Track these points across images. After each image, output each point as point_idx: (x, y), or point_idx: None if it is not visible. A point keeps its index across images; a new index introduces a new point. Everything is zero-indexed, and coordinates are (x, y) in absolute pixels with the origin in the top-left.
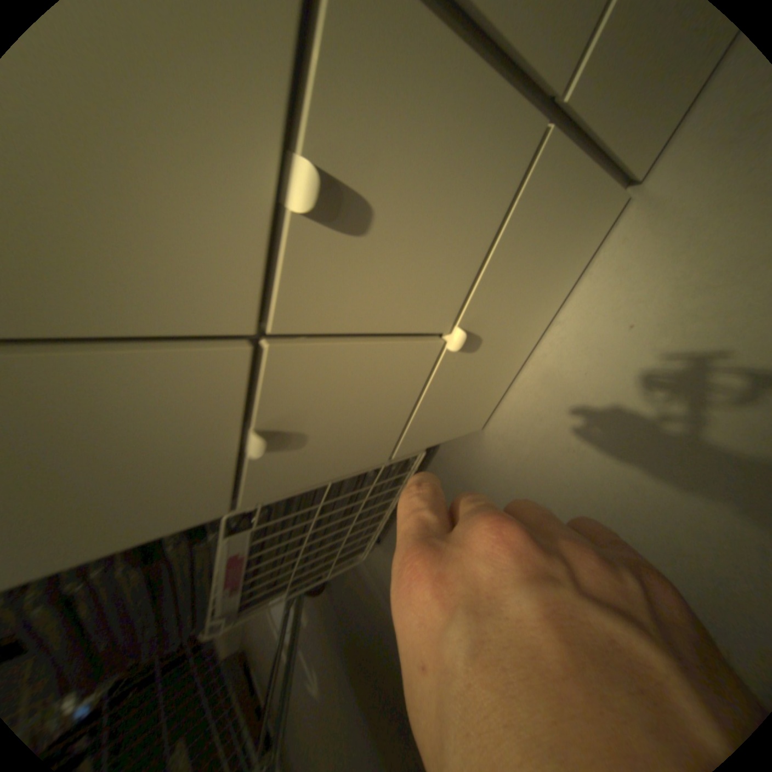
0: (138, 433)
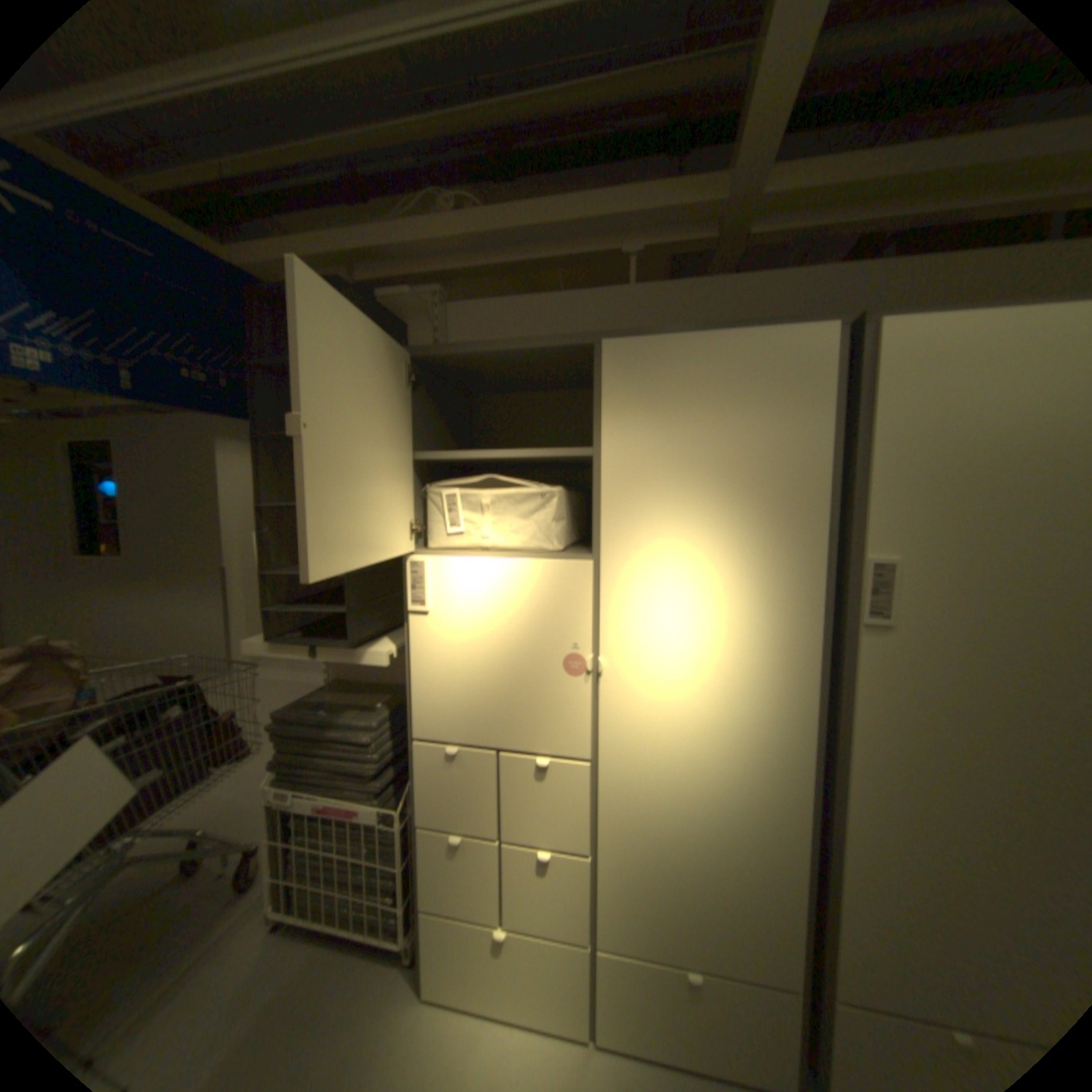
0: (468, 804)
